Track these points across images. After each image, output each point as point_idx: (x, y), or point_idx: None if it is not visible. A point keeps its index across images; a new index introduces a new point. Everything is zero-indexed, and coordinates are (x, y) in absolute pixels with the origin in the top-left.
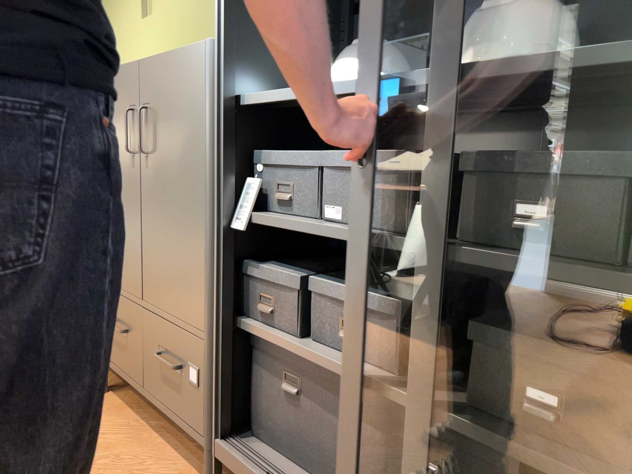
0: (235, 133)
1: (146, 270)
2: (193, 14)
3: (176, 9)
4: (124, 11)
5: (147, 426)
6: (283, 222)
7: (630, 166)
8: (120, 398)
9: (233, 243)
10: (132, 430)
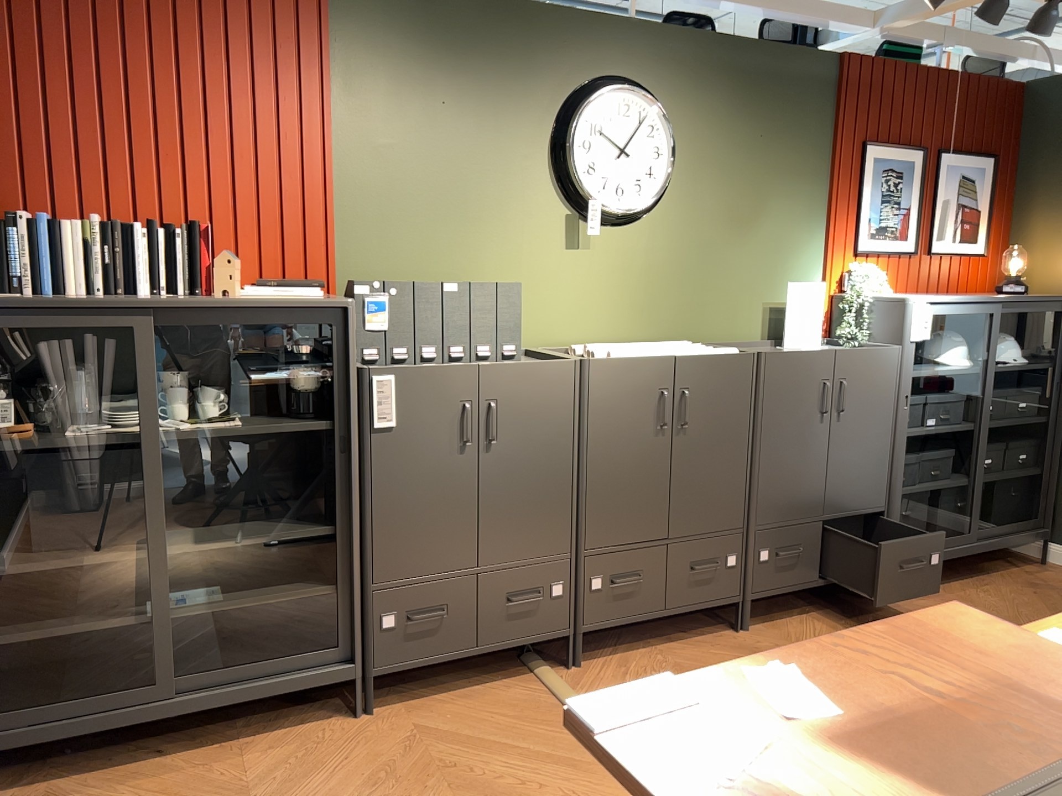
0: (910, 394)
1: (831, 492)
2: (670, 266)
3: (640, 254)
4: (520, 225)
5: (799, 616)
6: (919, 432)
7: (1003, 394)
8: (752, 625)
9: (905, 449)
10: (805, 621)
